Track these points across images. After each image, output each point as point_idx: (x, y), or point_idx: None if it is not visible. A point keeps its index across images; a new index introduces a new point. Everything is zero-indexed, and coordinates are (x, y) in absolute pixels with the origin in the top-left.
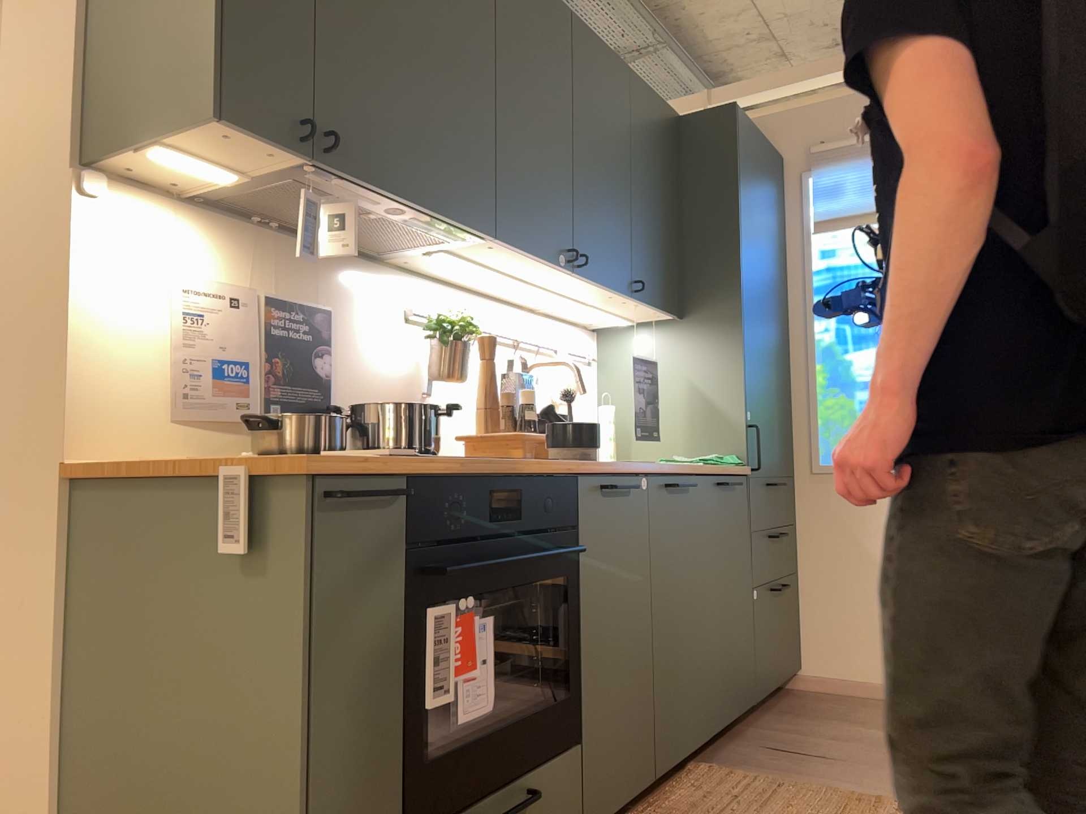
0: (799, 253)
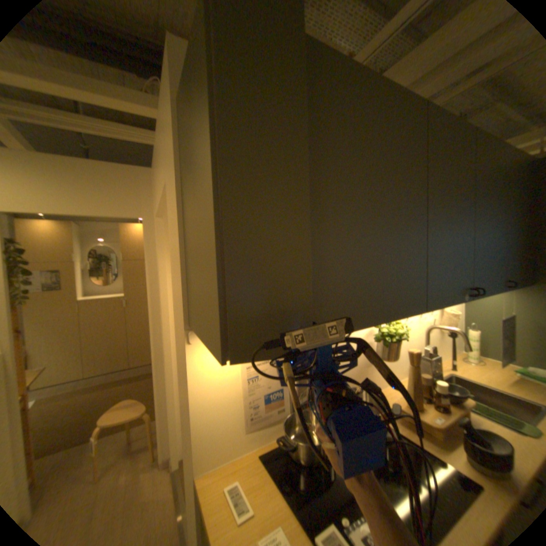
0: None
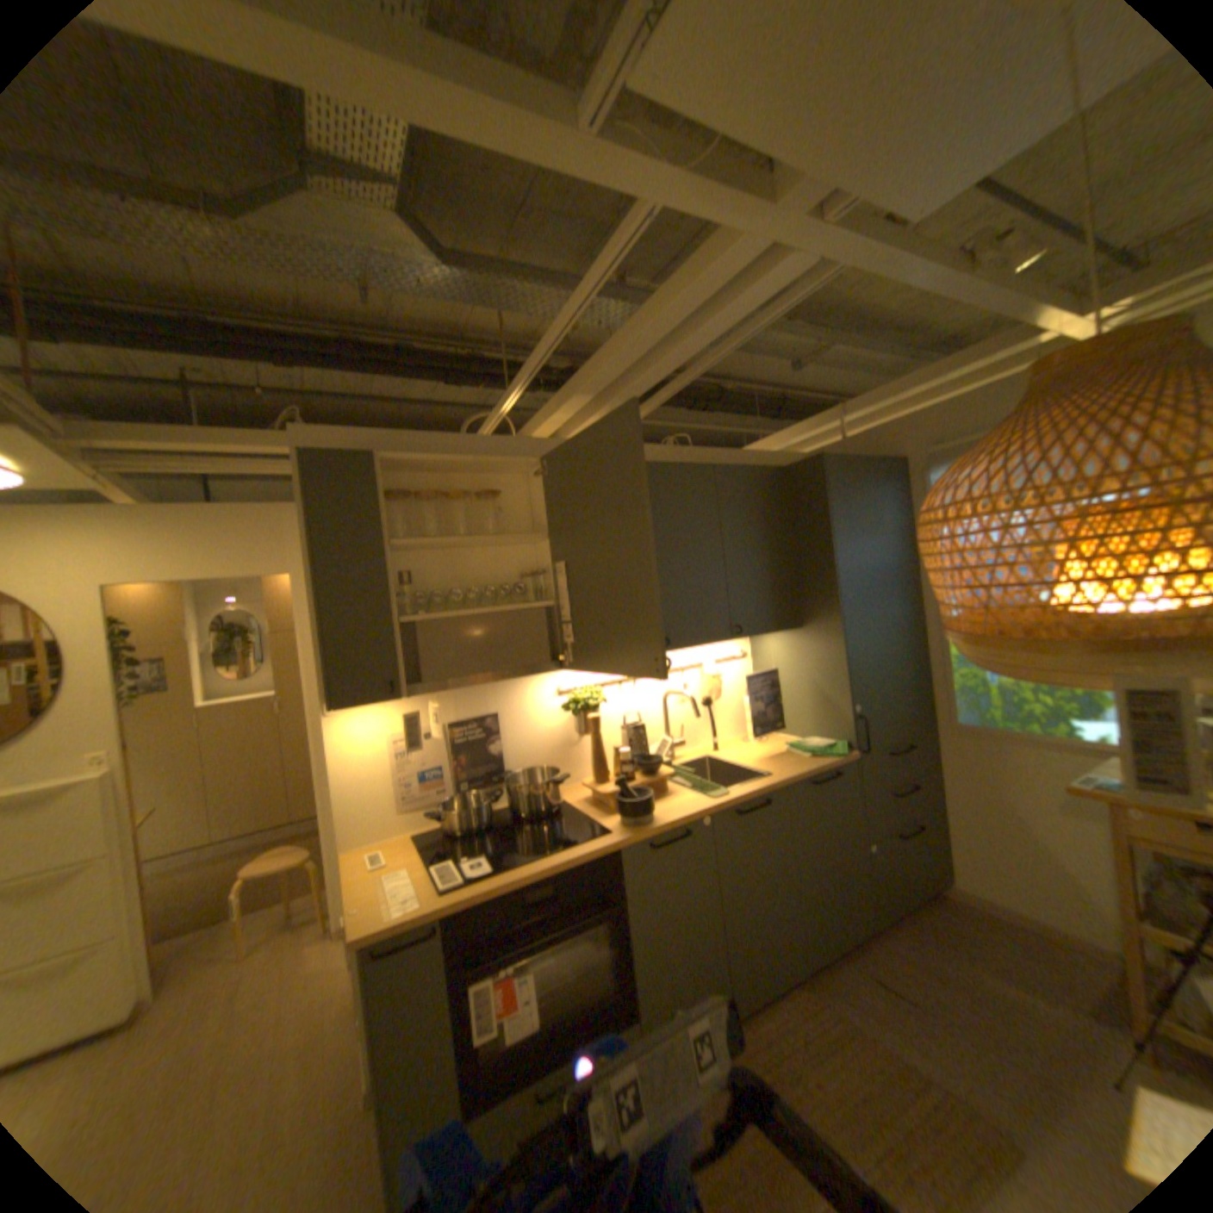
0: None
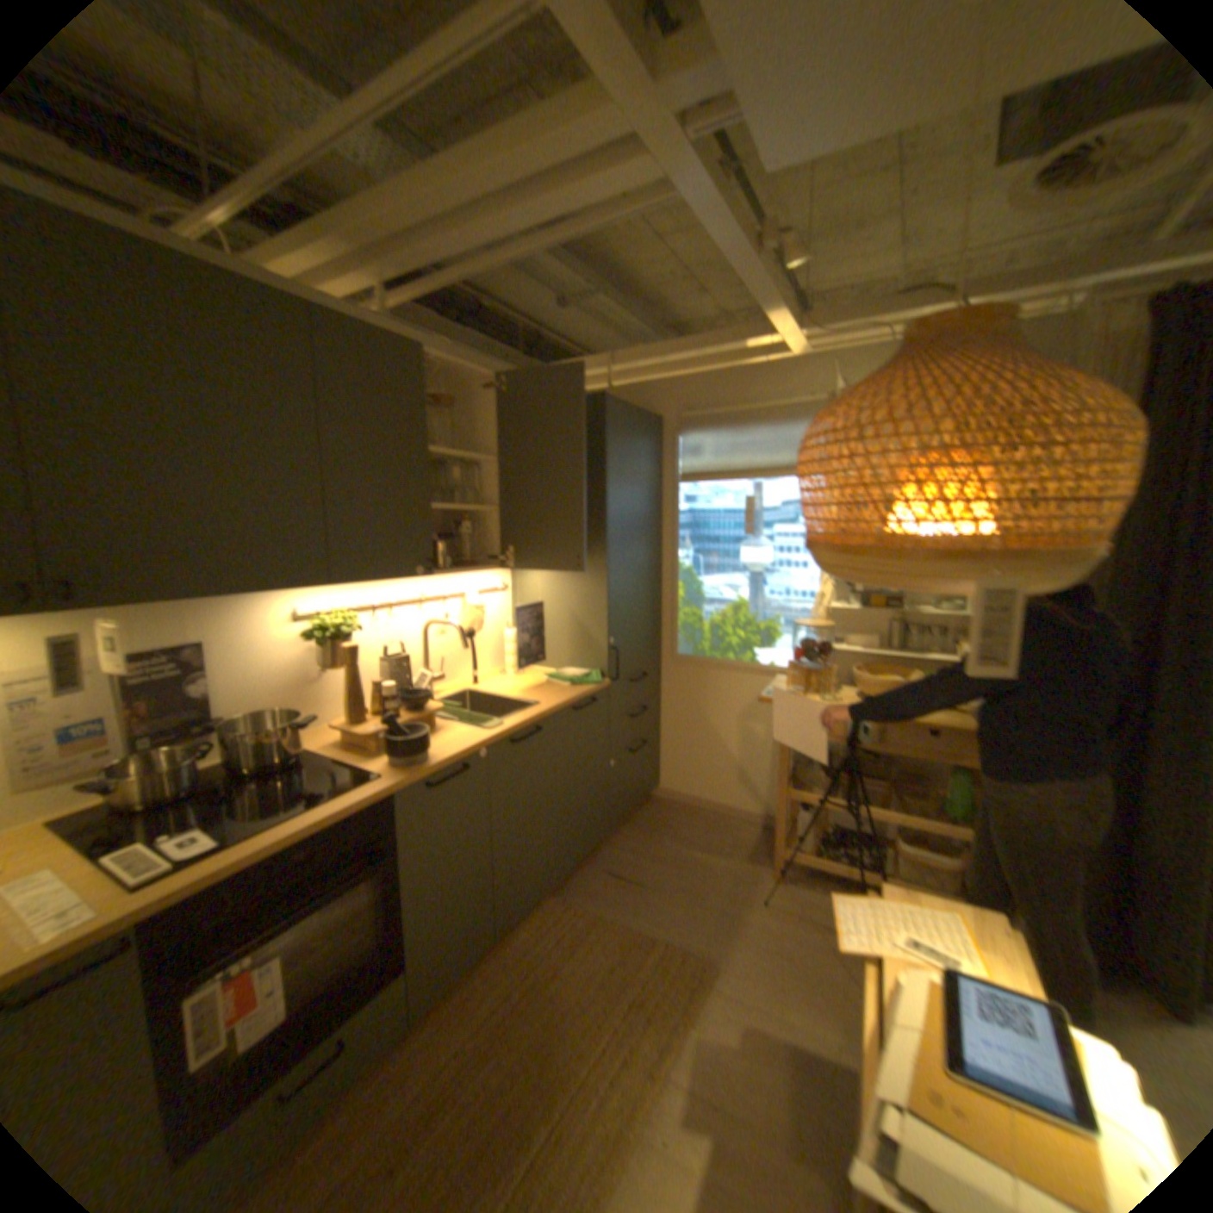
0: (671, 496)
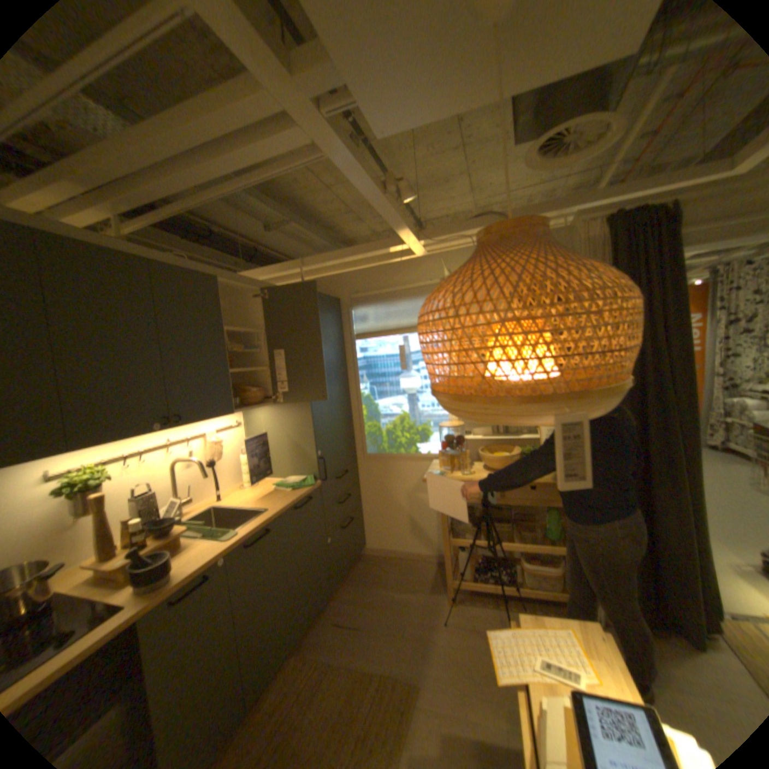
0: (351, 349)
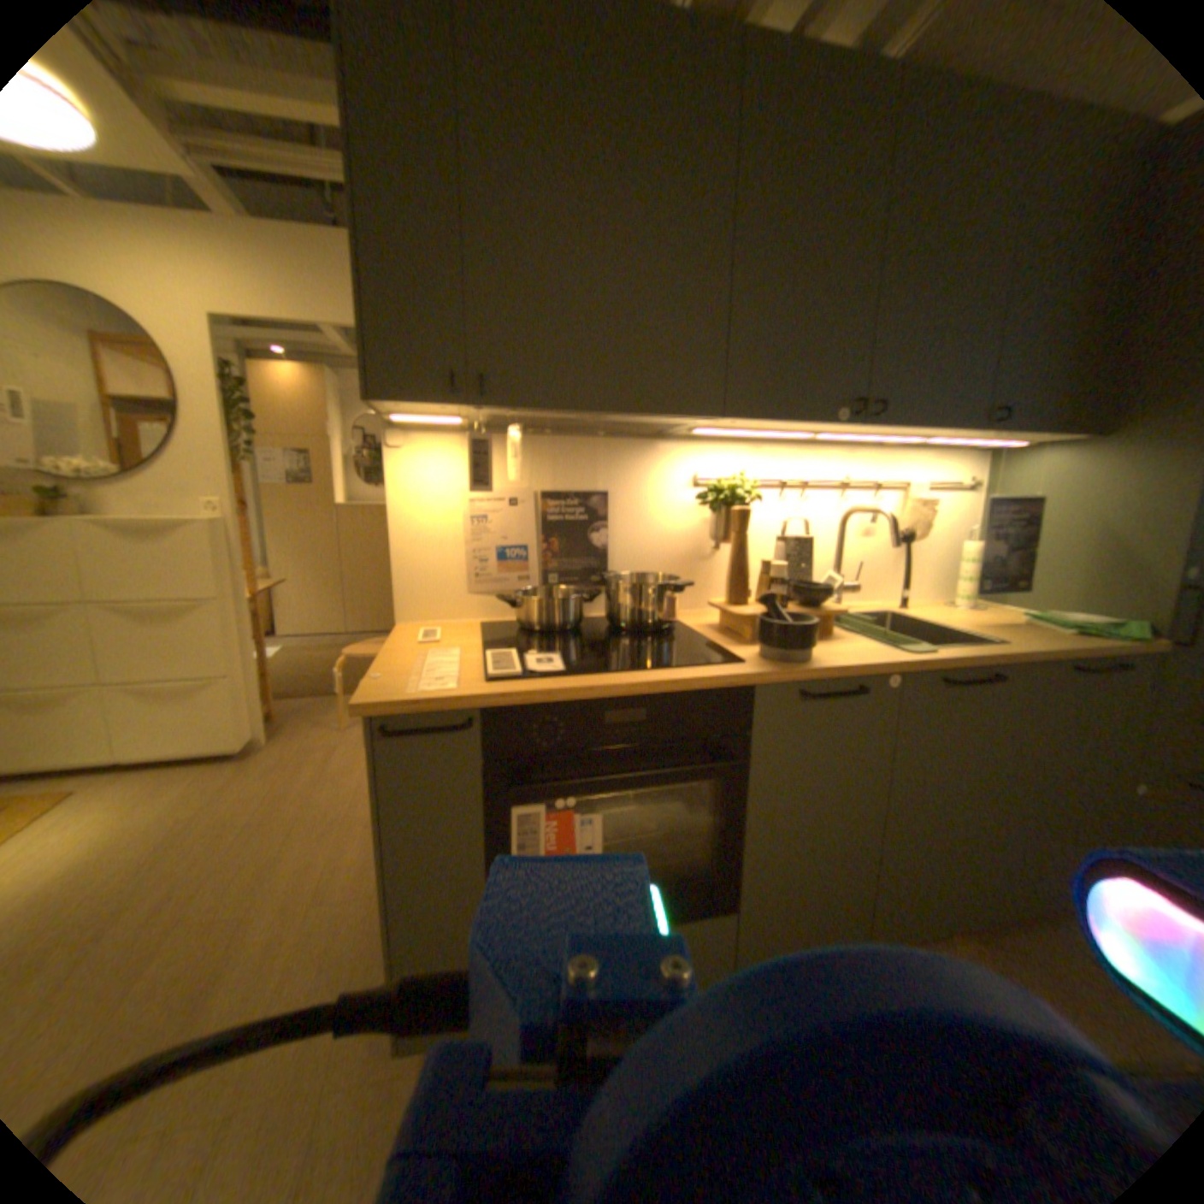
0: None
